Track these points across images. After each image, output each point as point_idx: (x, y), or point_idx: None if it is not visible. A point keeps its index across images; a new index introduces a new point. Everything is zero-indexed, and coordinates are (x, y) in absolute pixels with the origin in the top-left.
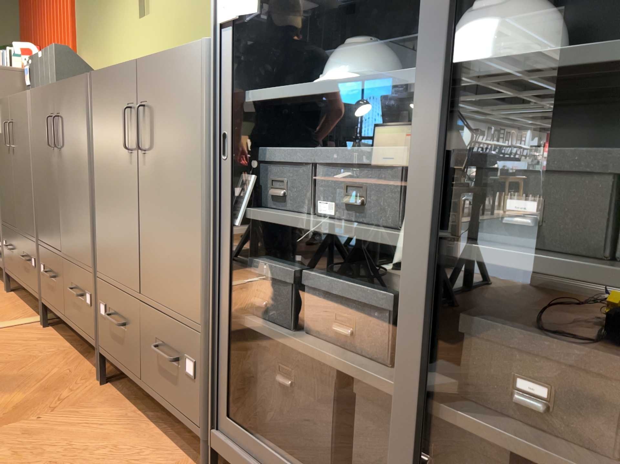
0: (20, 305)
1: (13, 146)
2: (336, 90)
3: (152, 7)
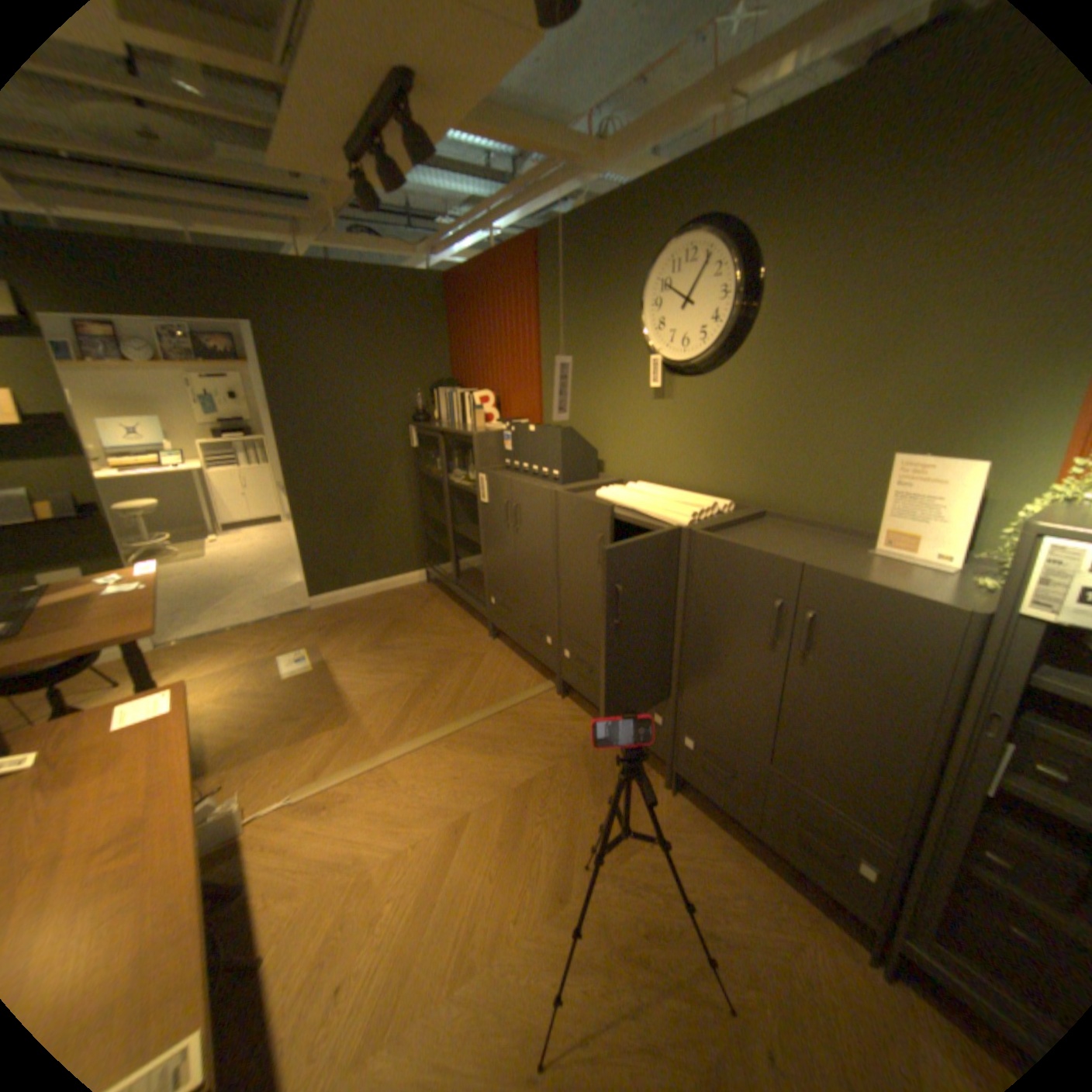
0: (518, 661)
1: (517, 527)
2: None
3: (679, 392)
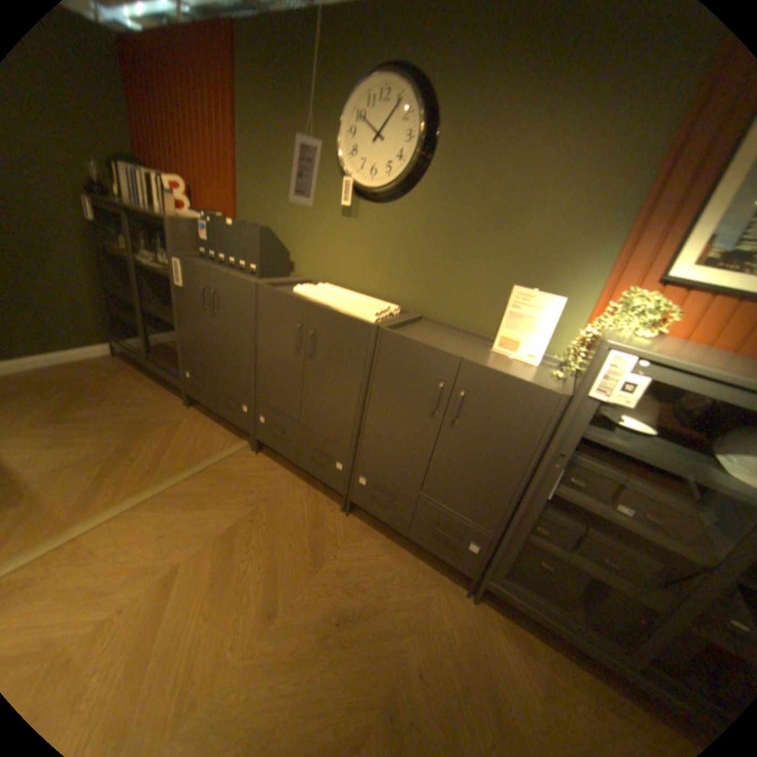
0: (212, 424)
1: (215, 311)
2: (673, 473)
3: (363, 213)
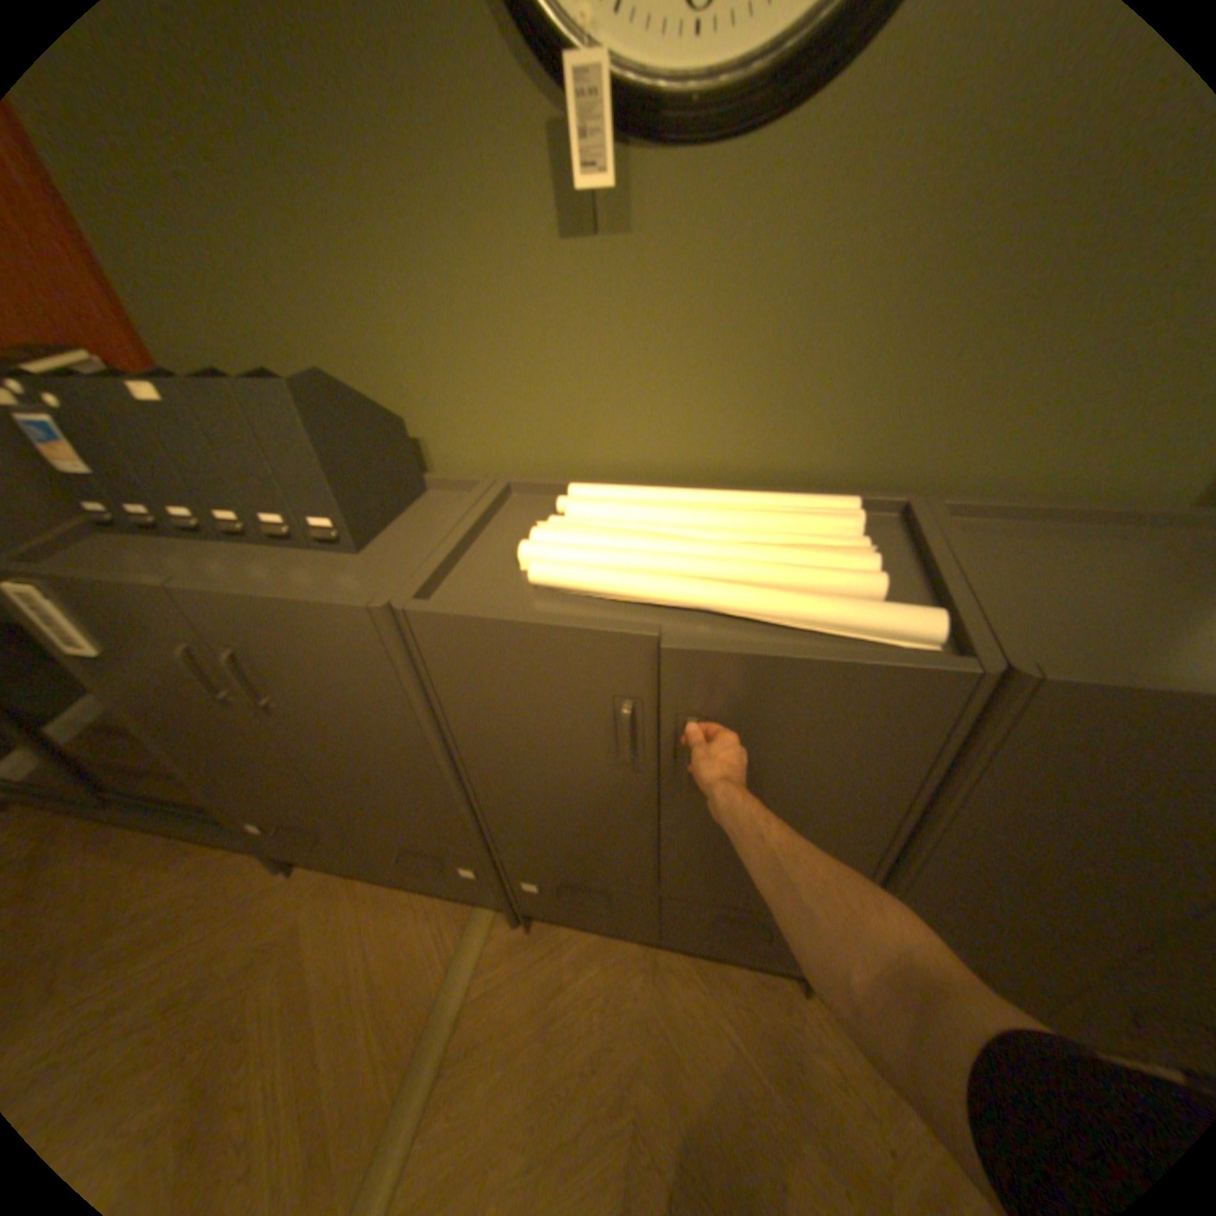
0: (380, 897)
1: (265, 700)
2: None
3: (654, 204)
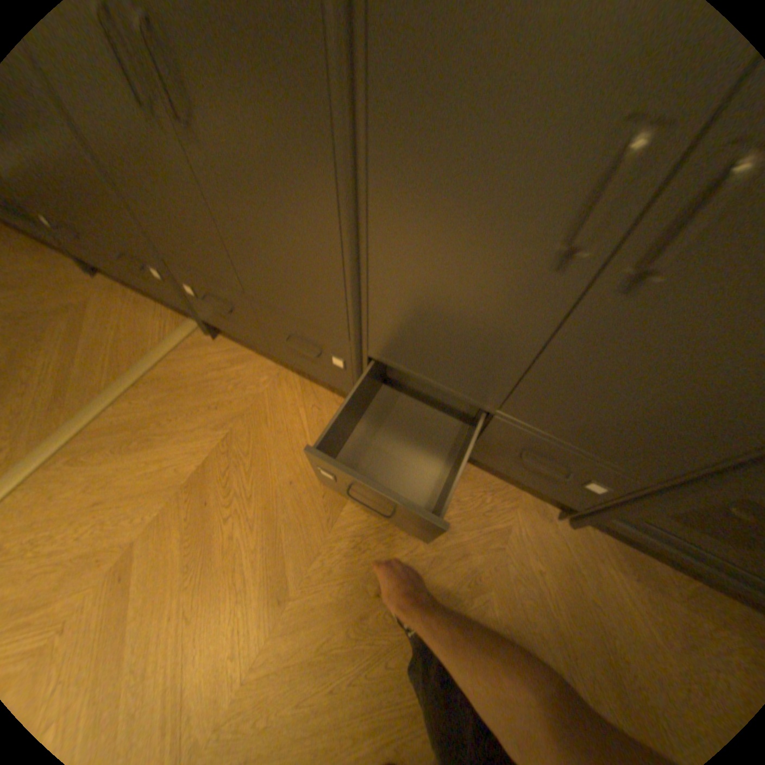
0: (137, 299)
1: None
2: None
3: None
